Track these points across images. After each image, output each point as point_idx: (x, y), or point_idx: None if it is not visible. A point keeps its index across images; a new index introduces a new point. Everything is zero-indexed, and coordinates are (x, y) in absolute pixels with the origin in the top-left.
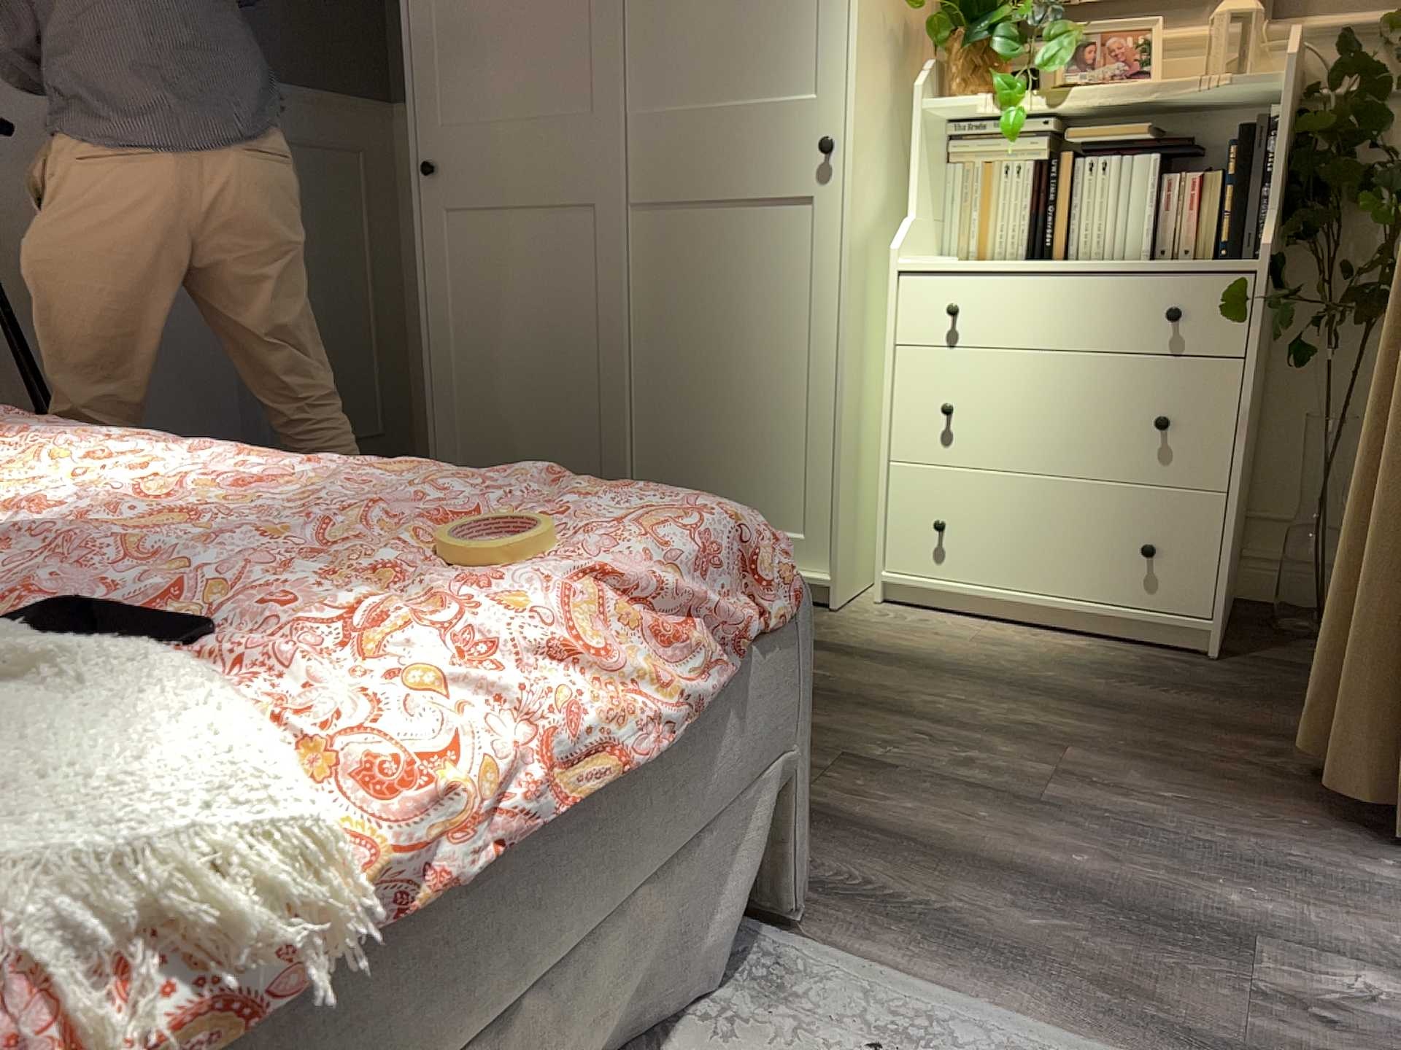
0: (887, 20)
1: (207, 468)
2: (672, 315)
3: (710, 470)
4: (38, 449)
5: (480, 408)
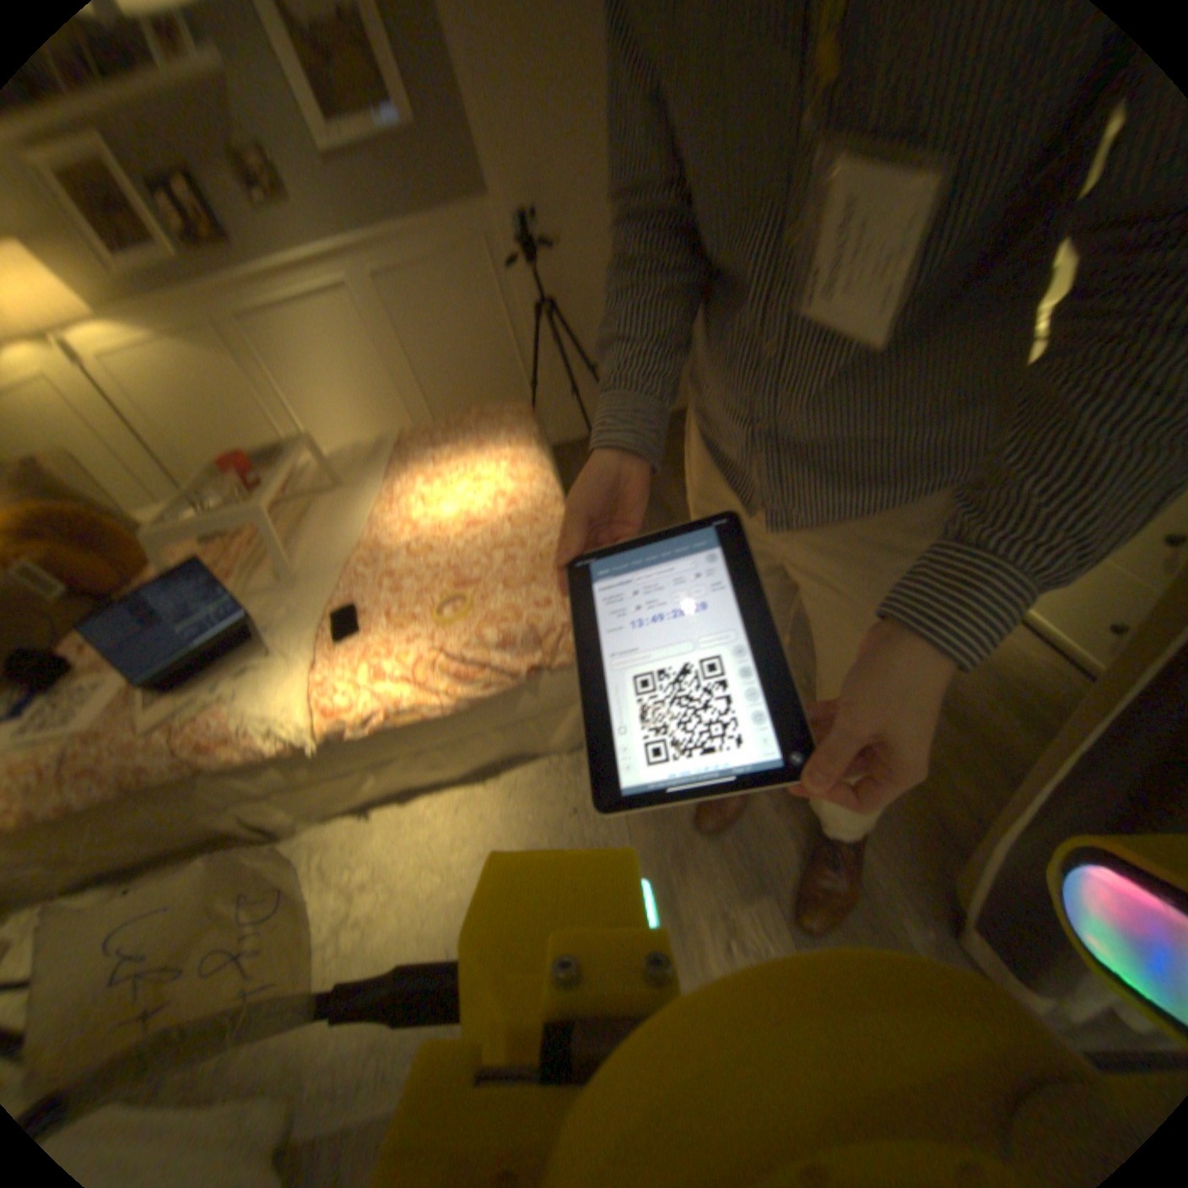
0: None
1: (492, 491)
2: None
3: None
4: (482, 455)
5: None
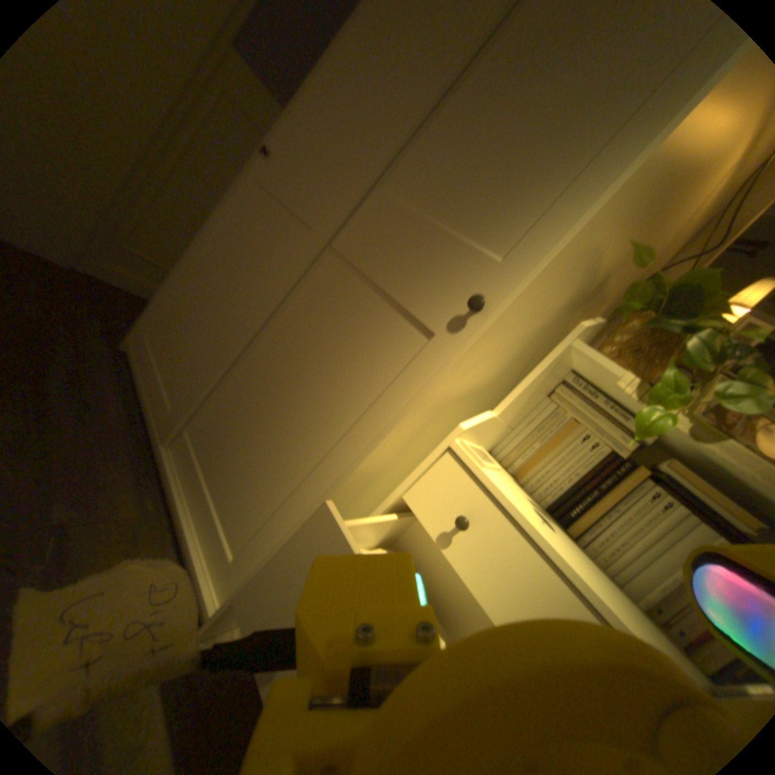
0: (603, 254)
1: None
2: (290, 332)
3: (227, 448)
4: None
5: (179, 295)
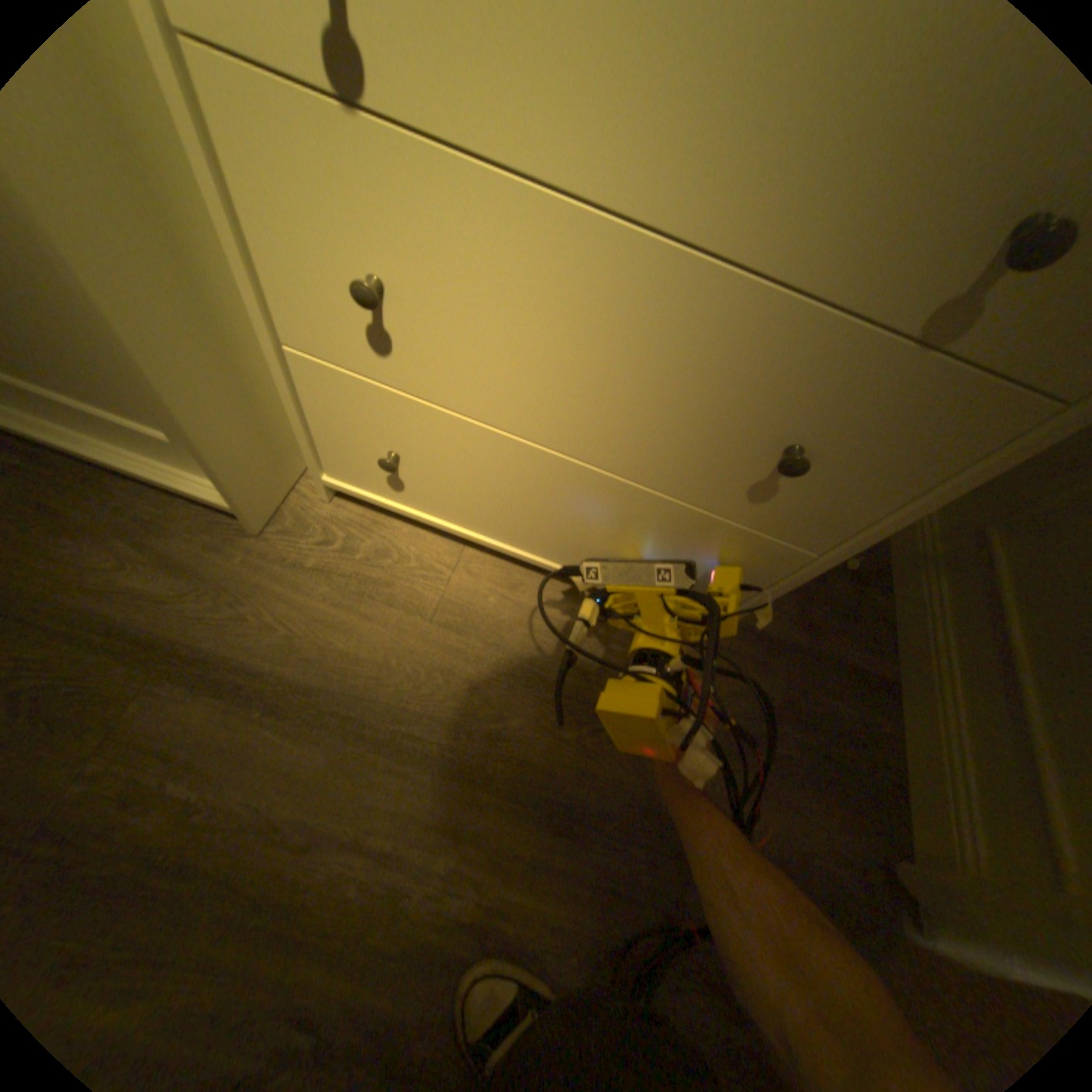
0: None
1: None
2: None
3: None
4: None
5: None
